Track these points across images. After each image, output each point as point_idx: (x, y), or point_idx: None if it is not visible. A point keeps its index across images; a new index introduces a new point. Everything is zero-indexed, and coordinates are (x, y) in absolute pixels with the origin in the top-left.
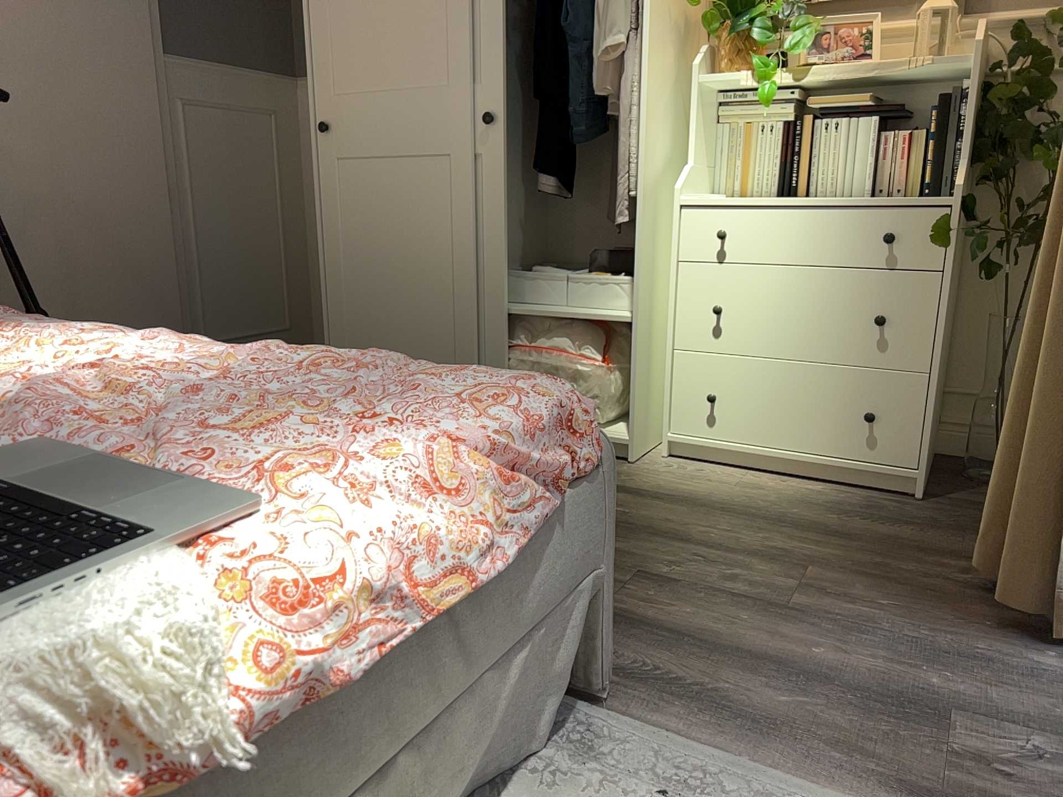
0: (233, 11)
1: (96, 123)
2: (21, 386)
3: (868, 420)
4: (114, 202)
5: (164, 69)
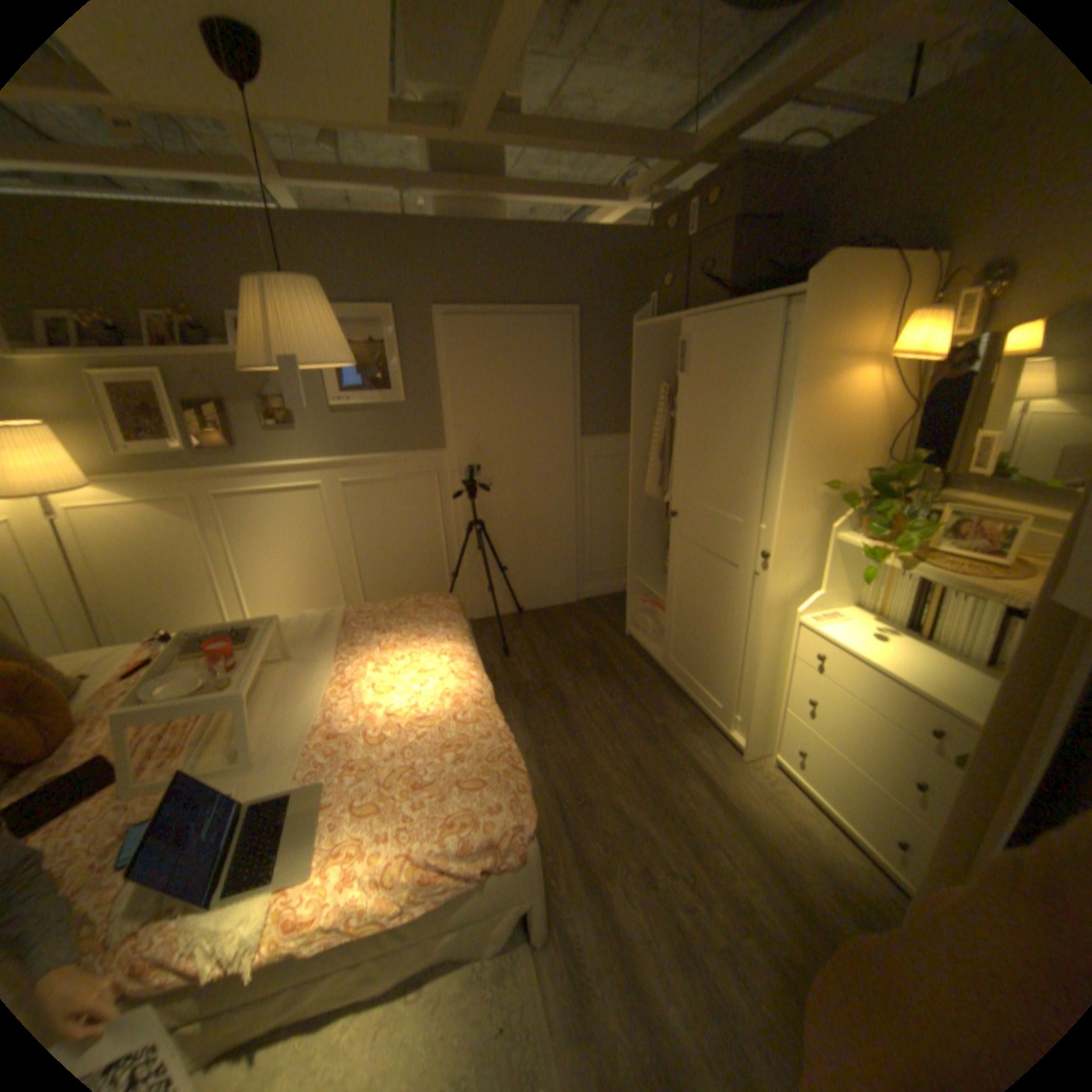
0: (623, 404)
1: (540, 478)
2: (372, 713)
3: (900, 846)
4: (545, 513)
5: (578, 445)
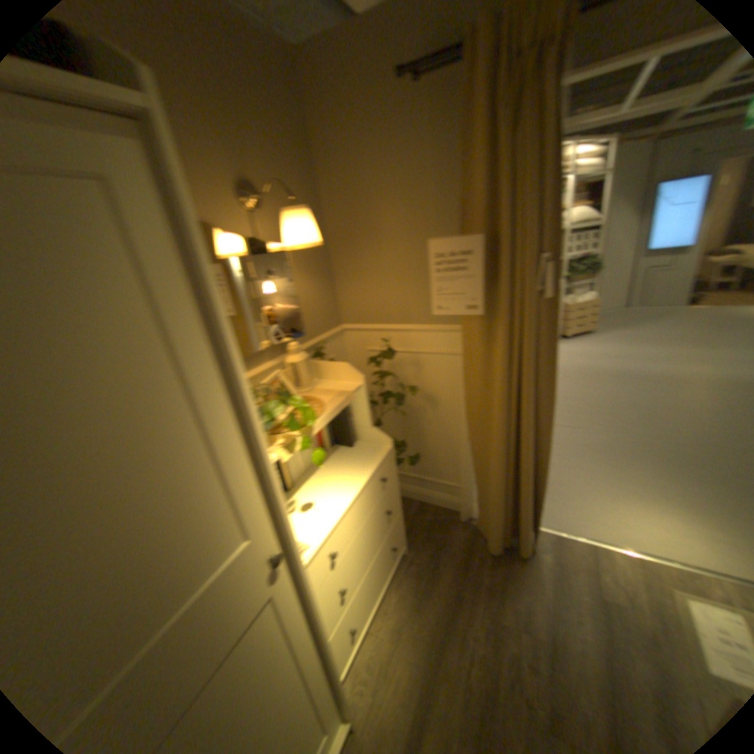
0: None
1: None
2: None
3: (396, 552)
4: None
5: None
